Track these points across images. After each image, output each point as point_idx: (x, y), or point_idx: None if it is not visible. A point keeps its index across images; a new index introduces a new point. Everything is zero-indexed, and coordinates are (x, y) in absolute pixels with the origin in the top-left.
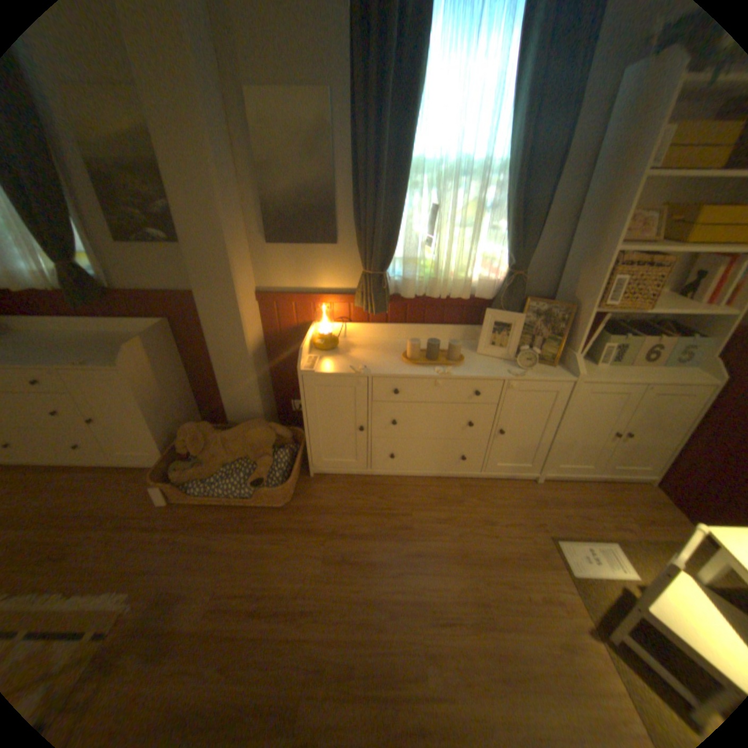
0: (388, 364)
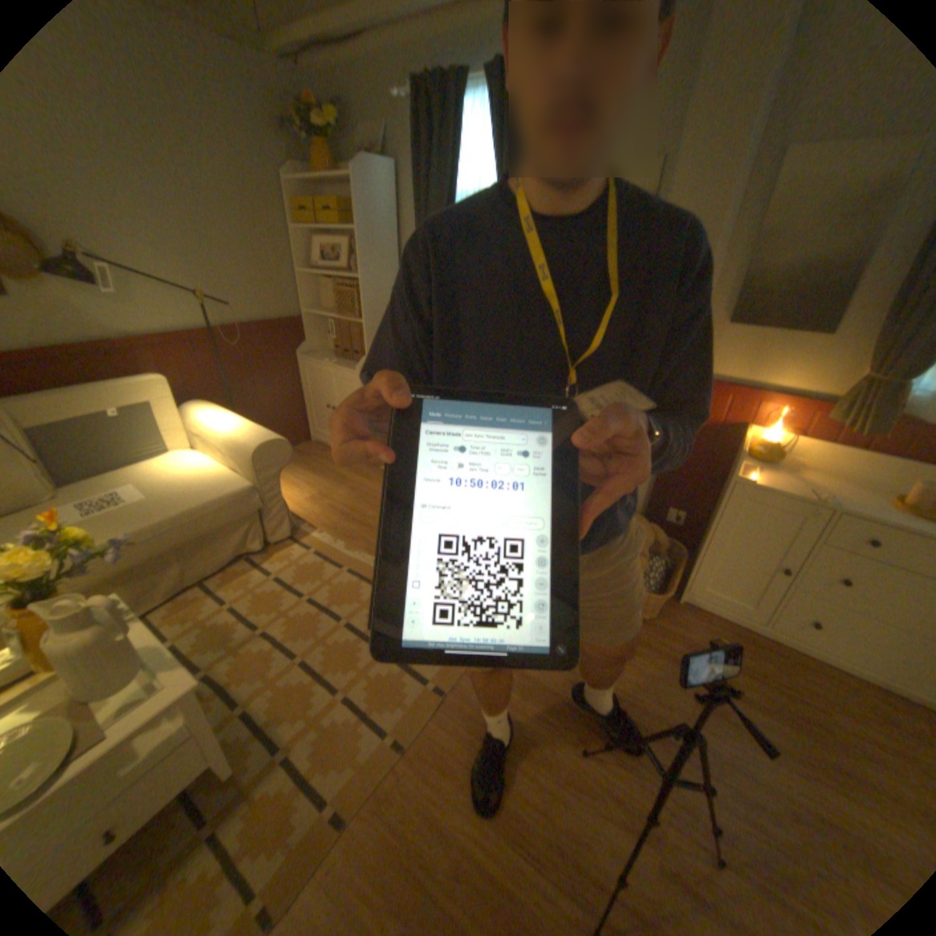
0: (869, 504)
